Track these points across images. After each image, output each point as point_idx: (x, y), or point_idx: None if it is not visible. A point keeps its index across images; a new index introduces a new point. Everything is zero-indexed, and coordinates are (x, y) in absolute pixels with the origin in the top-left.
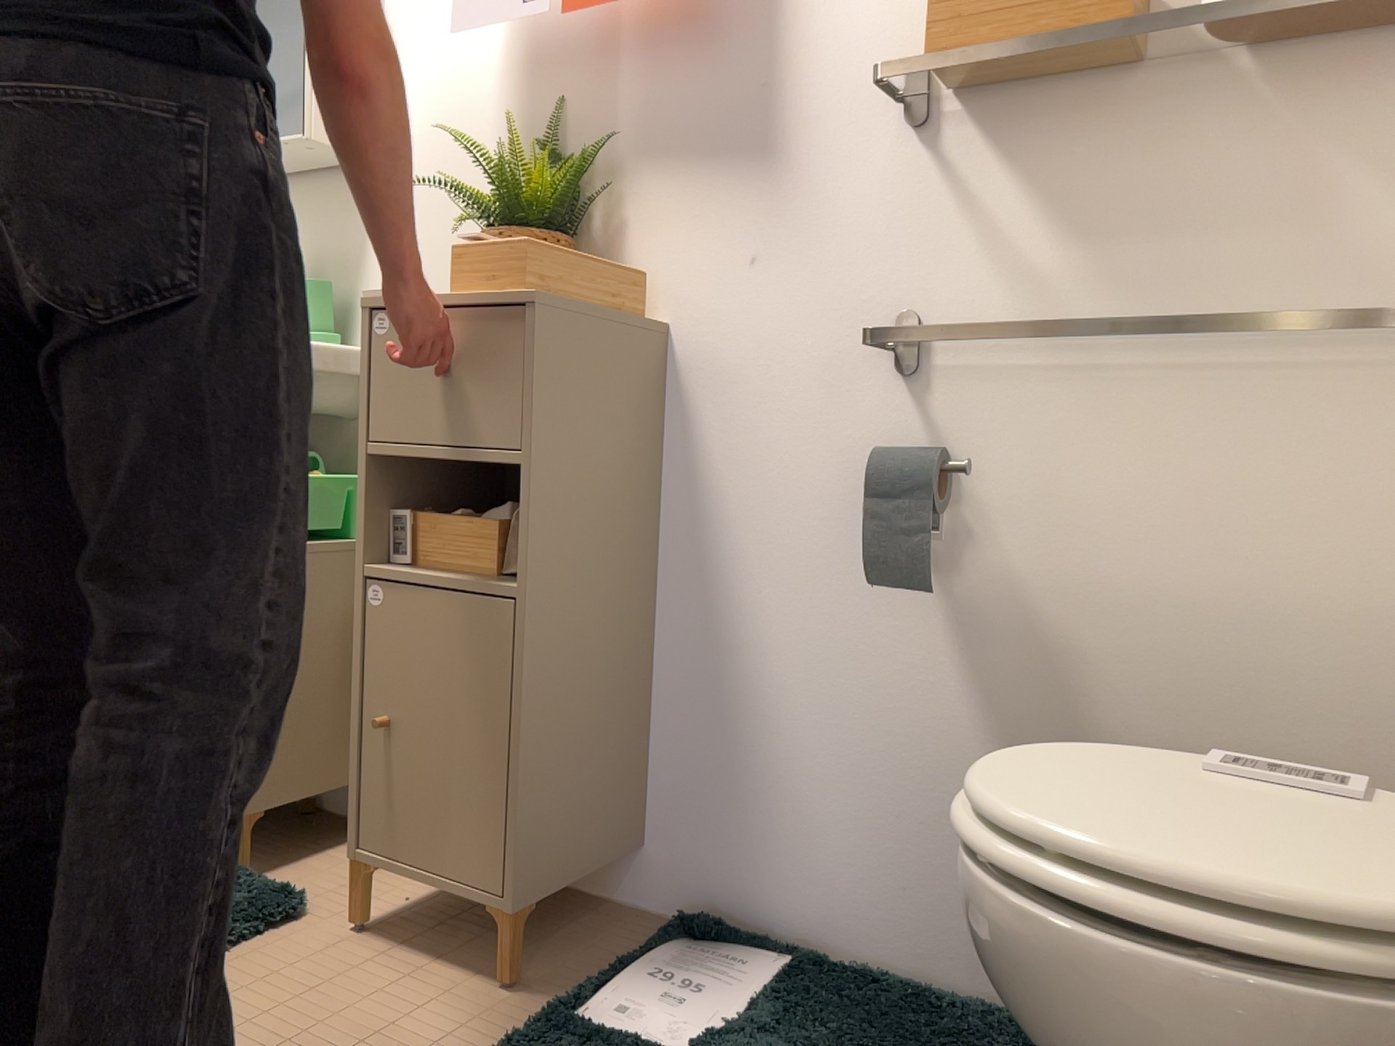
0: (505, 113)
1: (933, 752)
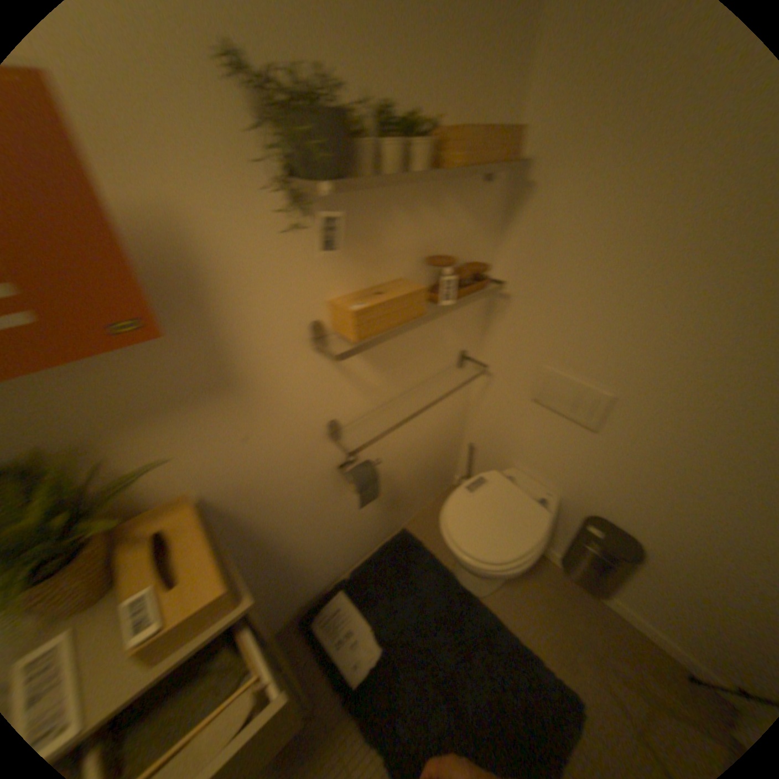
0: None
1: (360, 518)
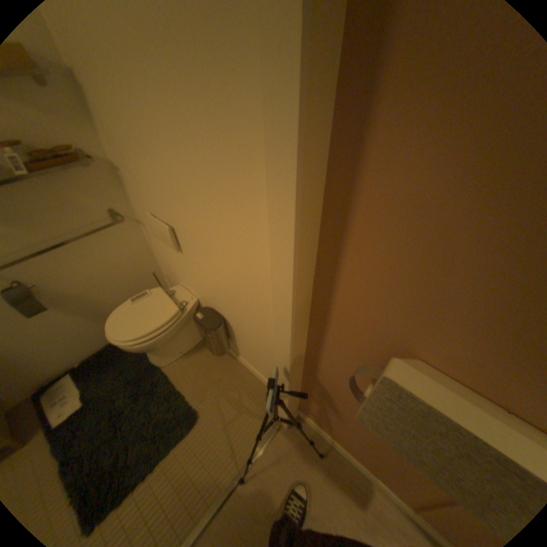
0: None
1: (63, 328)
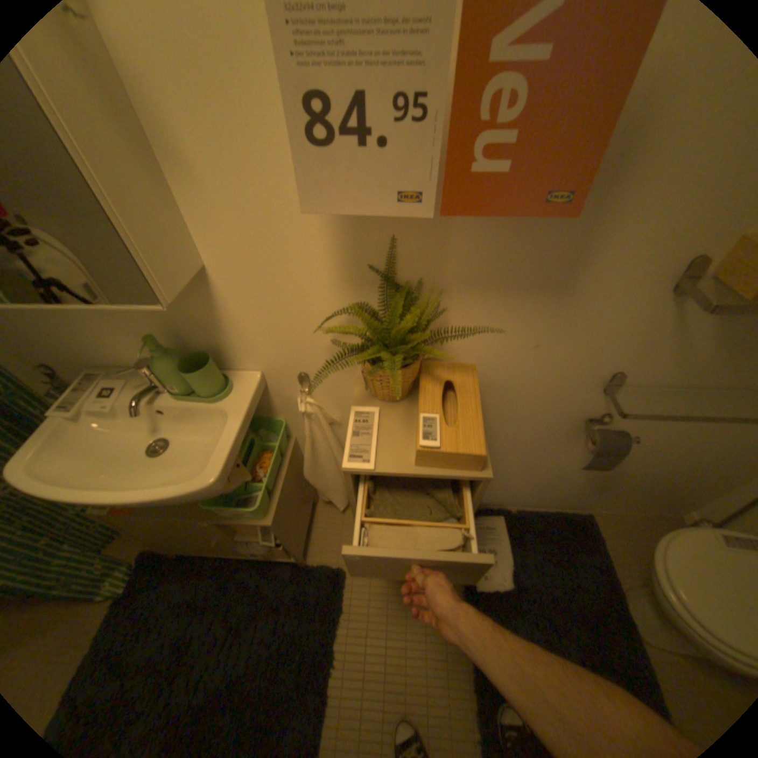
0: (333, 239)
1: (562, 475)
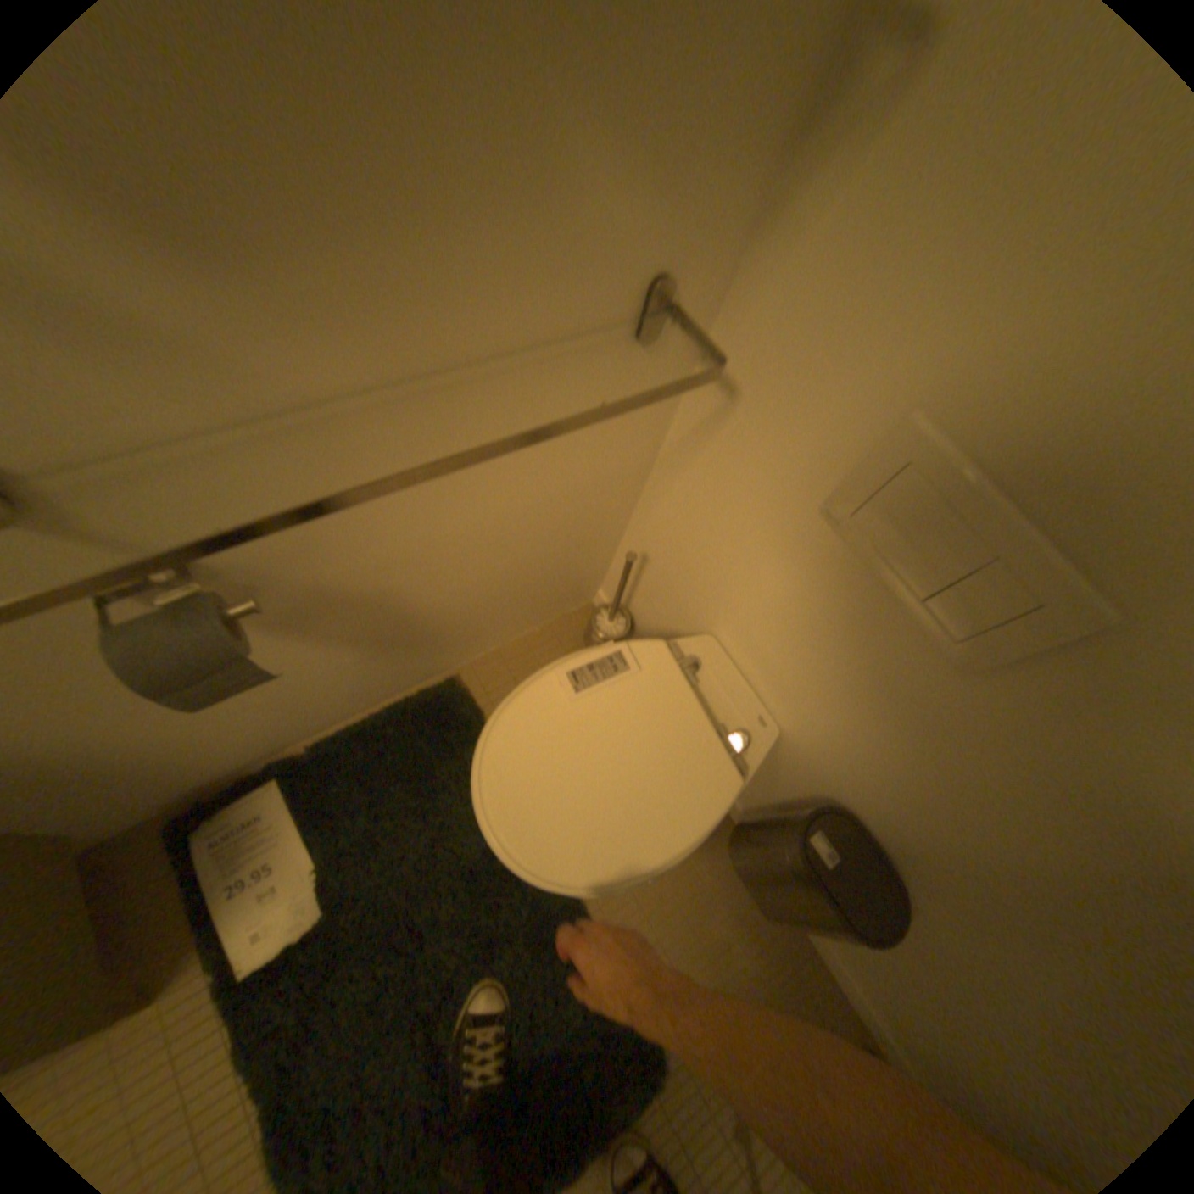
0: None
1: (295, 672)
